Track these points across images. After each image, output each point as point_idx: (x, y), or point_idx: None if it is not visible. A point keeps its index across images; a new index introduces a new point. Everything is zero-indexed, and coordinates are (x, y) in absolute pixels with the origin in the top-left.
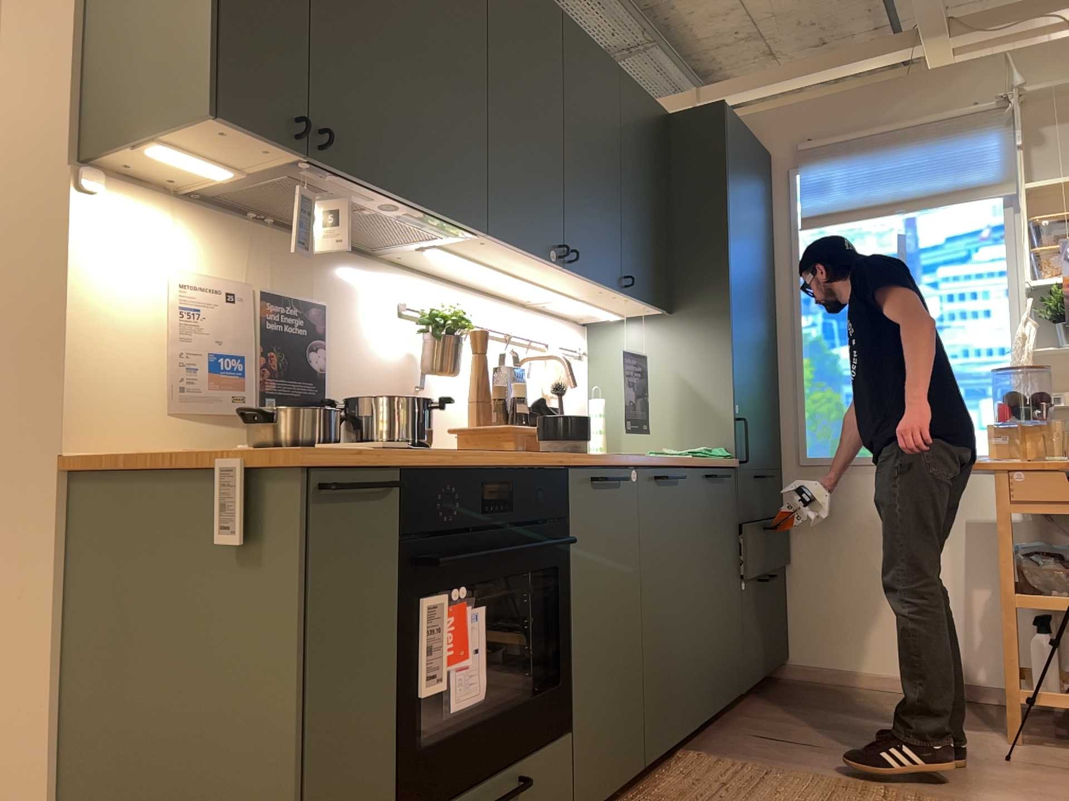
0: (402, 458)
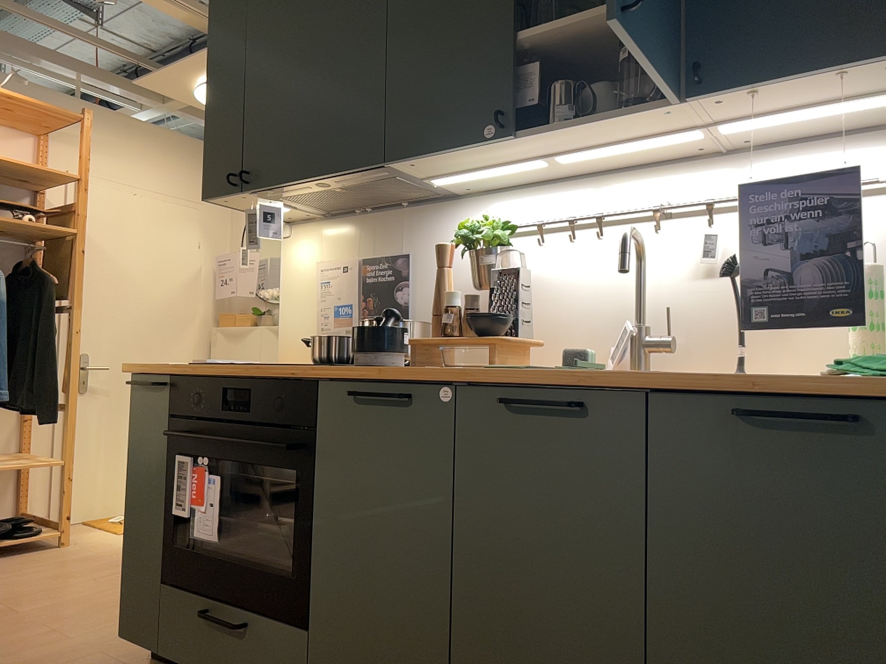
0: (164, 368)
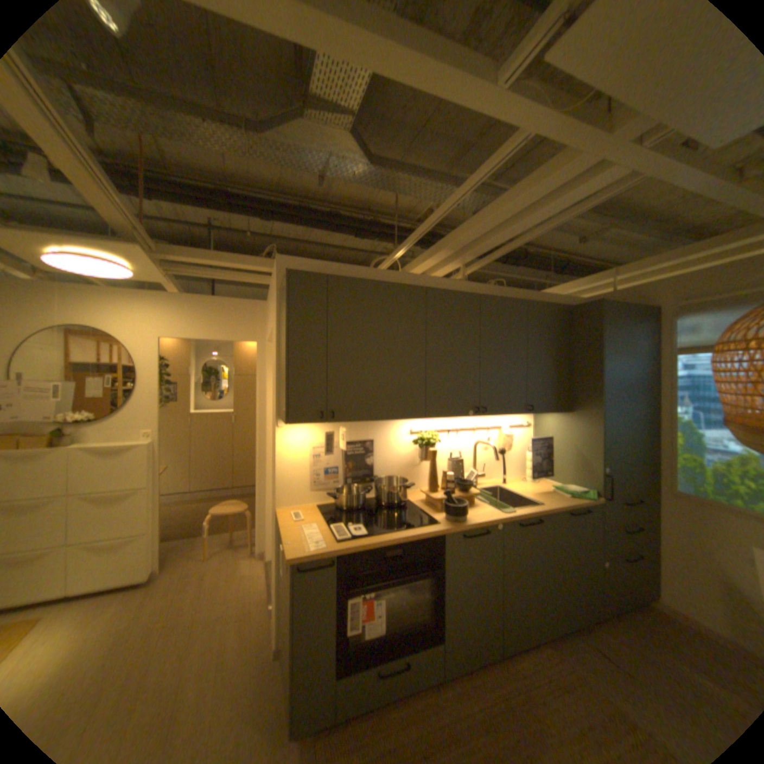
0: (336, 553)
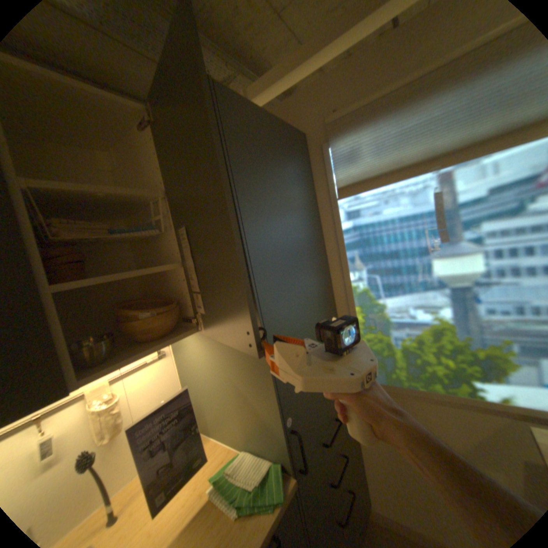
0: None
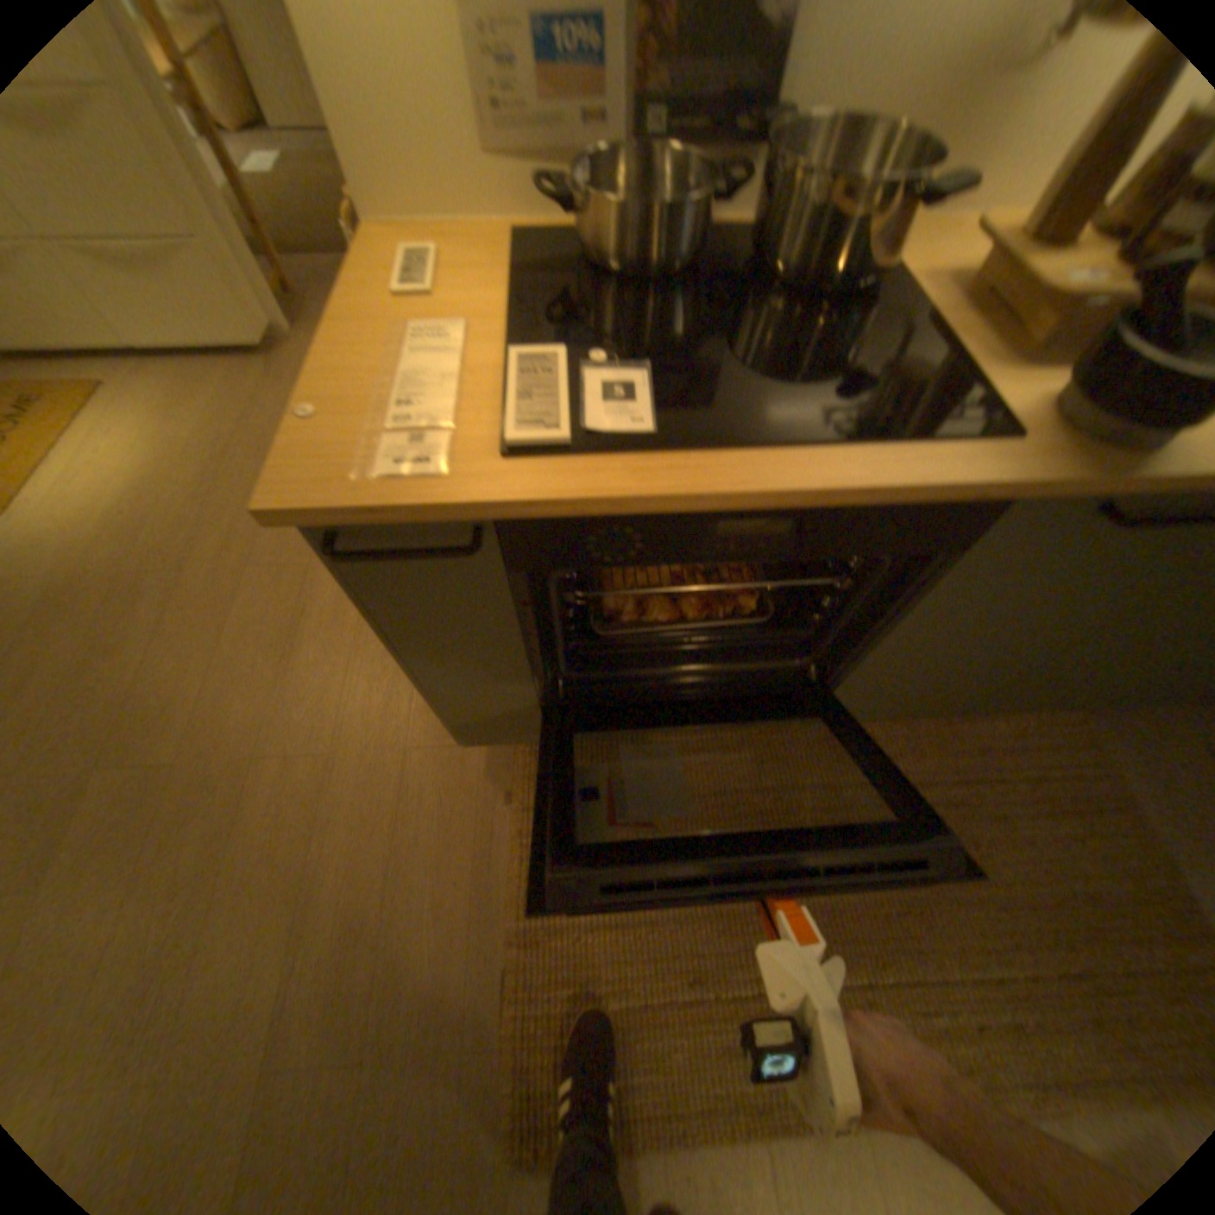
0: (483, 513)
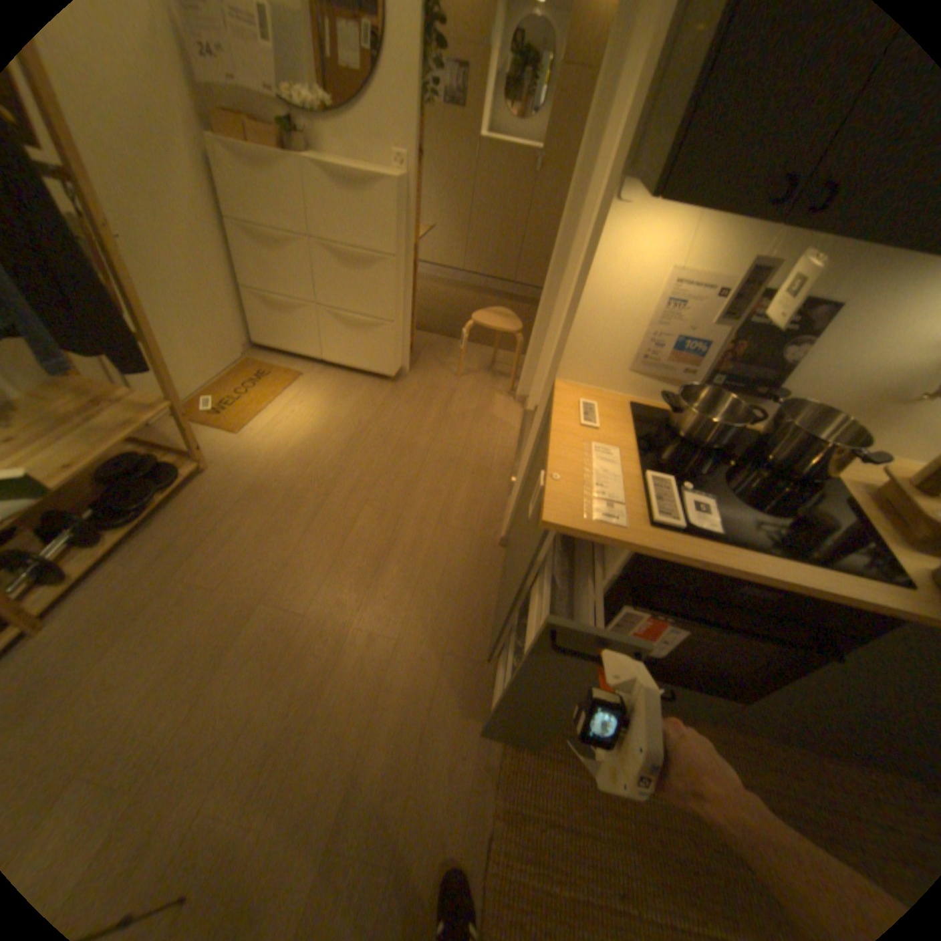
0: (643, 550)
